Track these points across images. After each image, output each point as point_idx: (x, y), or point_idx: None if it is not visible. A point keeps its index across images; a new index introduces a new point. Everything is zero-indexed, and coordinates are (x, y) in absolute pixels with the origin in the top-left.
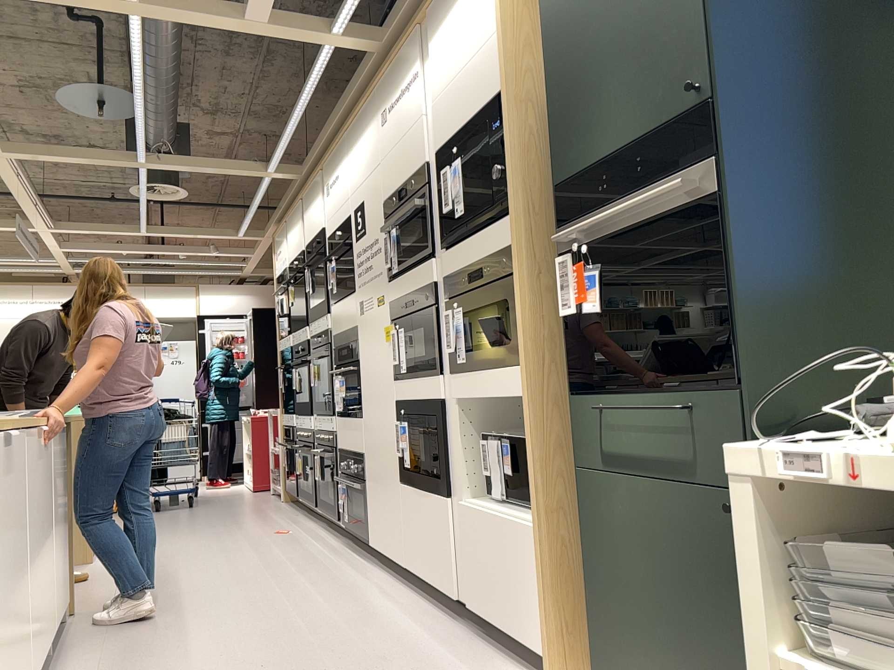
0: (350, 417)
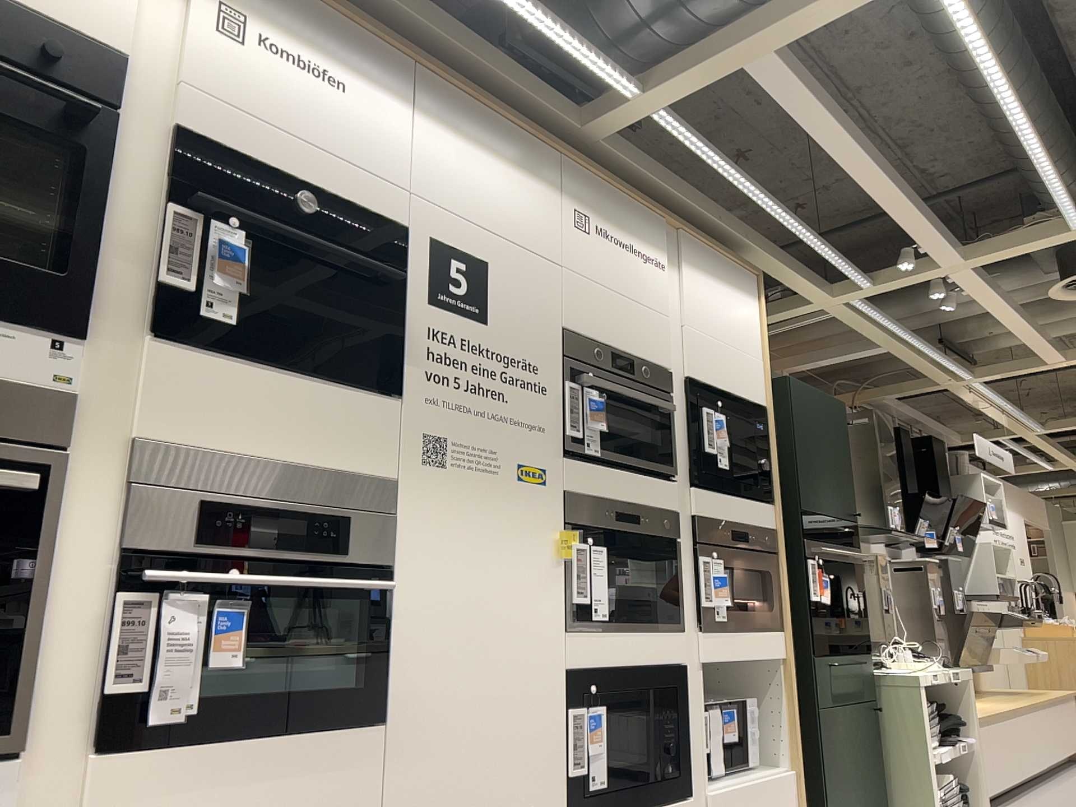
0: (284, 733)
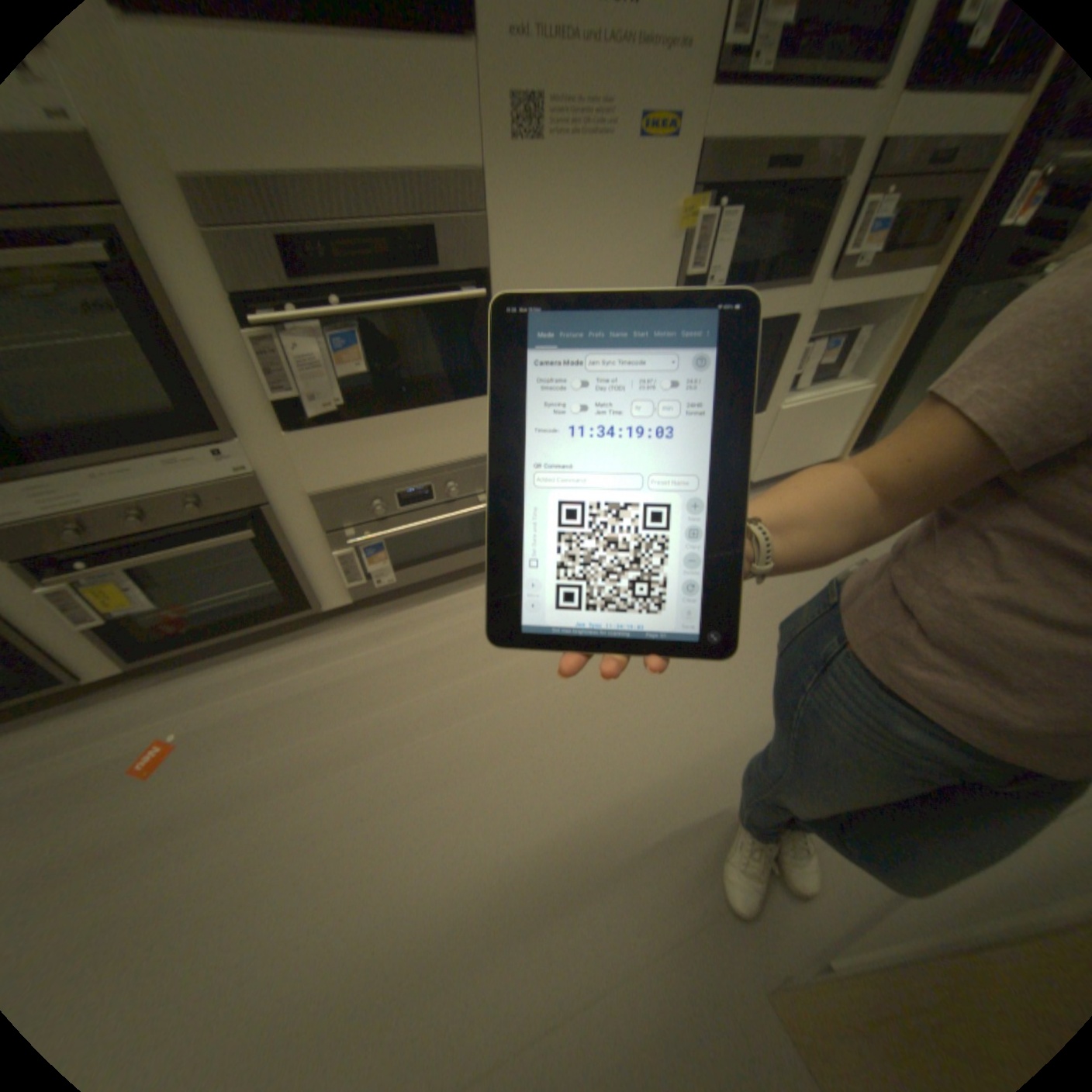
0: (415, 407)
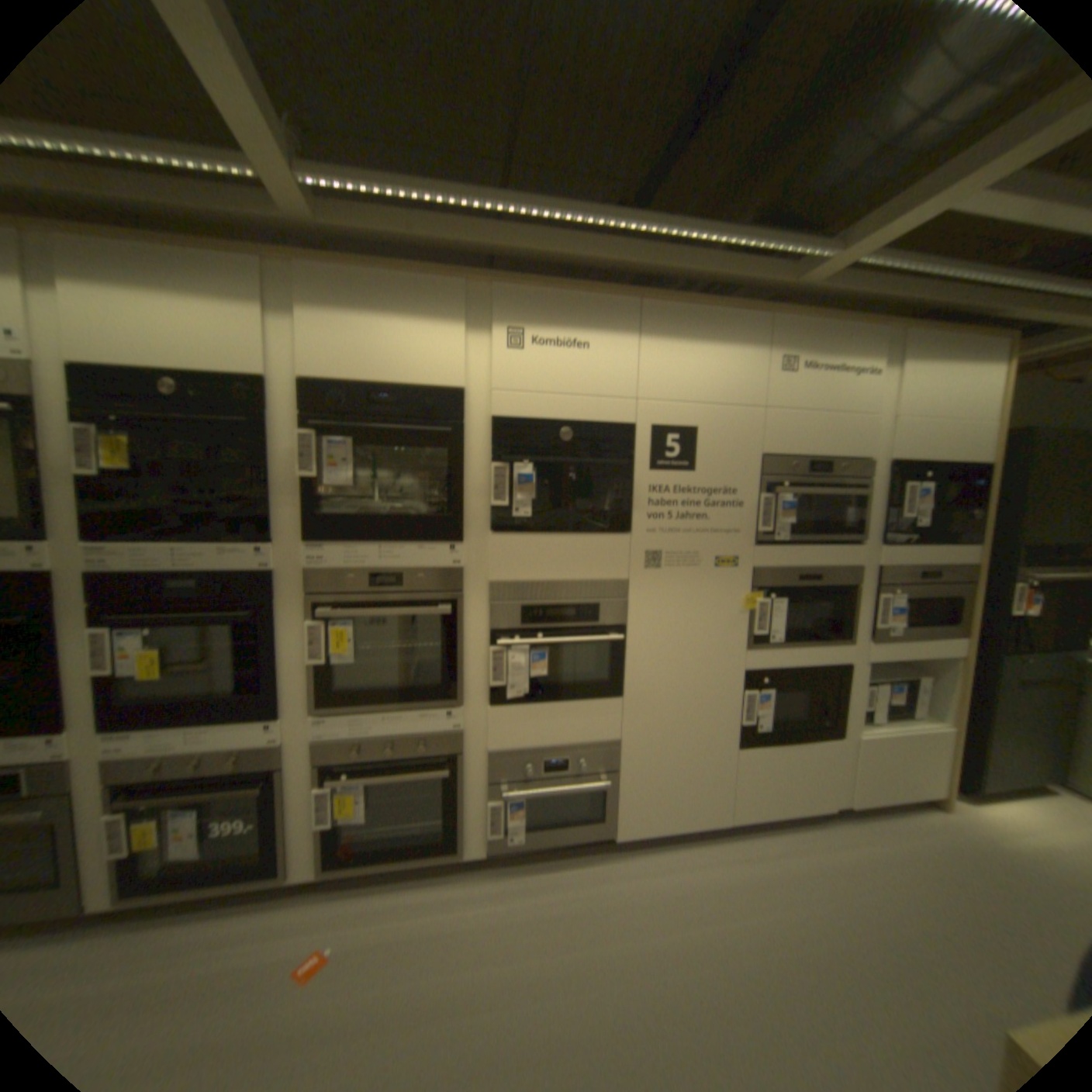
0: (570, 700)
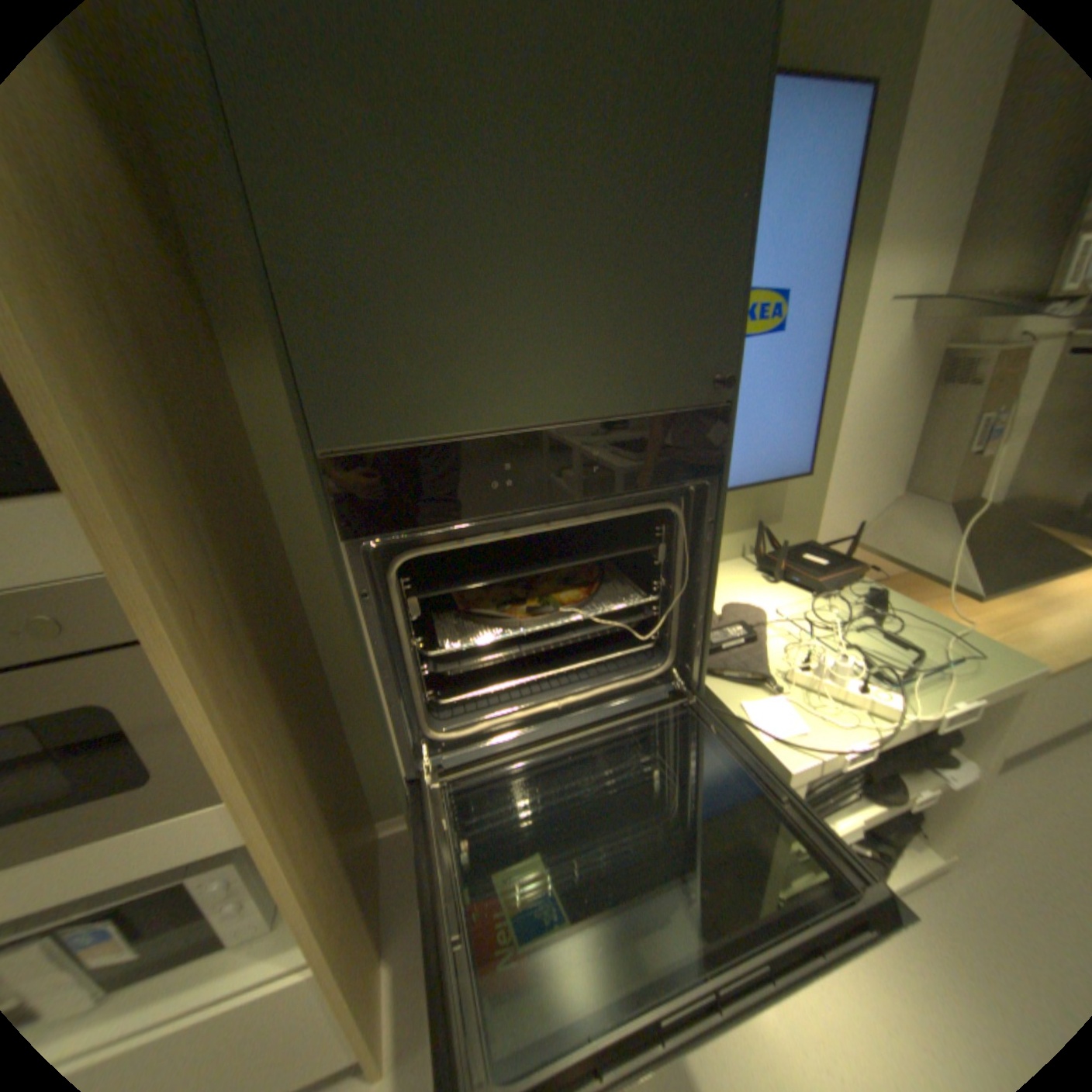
0: None
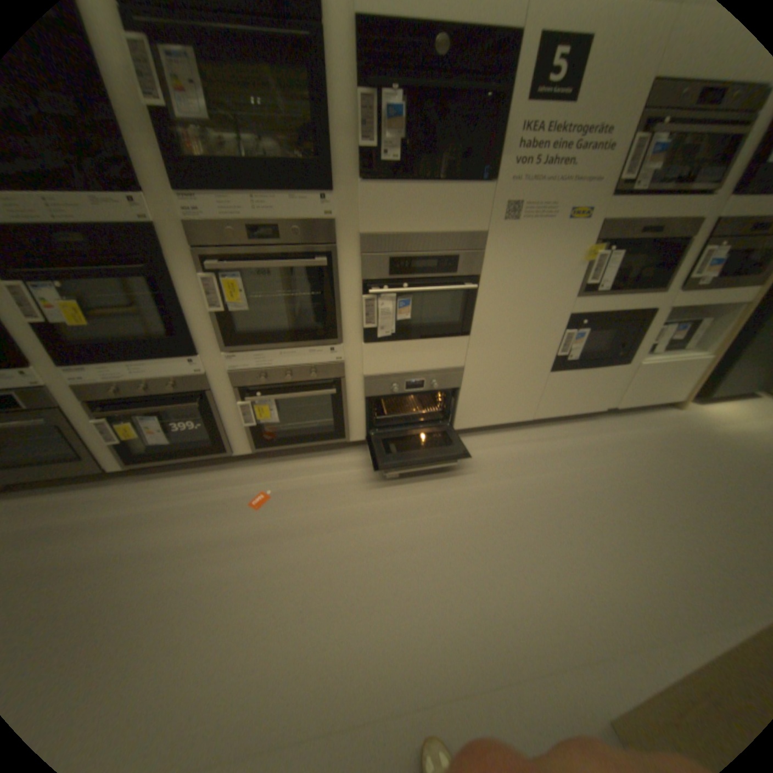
0: (427, 338)
